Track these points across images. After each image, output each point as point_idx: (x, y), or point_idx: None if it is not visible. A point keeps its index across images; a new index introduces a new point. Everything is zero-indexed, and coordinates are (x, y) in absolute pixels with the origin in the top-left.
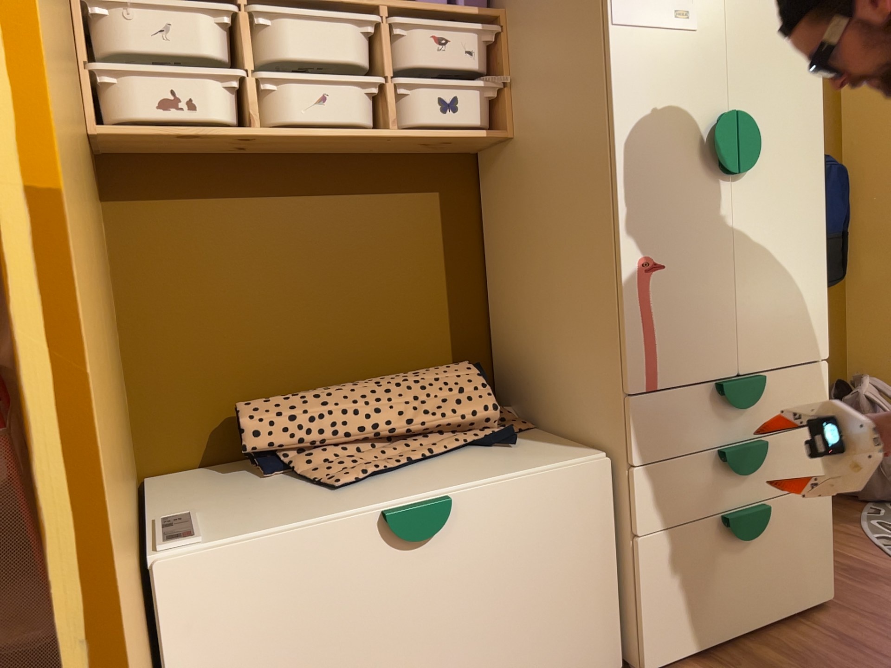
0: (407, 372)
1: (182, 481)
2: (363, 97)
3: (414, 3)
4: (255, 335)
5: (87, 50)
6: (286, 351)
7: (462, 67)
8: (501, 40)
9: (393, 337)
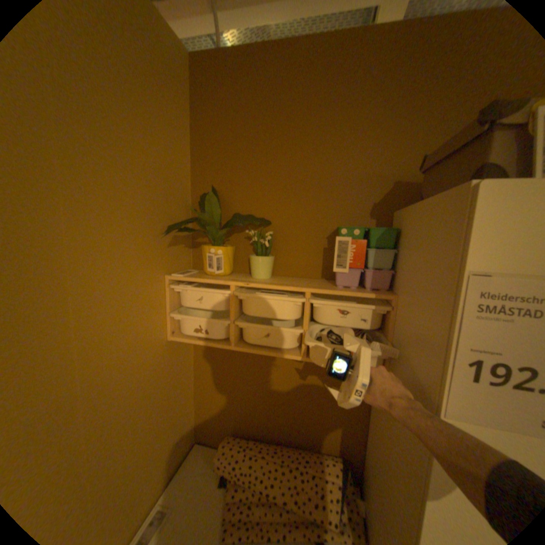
0: (306, 455)
1: (199, 459)
2: (289, 337)
3: (330, 289)
4: (242, 406)
5: (175, 301)
6: (254, 417)
7: (356, 328)
8: (390, 315)
9: (307, 428)
